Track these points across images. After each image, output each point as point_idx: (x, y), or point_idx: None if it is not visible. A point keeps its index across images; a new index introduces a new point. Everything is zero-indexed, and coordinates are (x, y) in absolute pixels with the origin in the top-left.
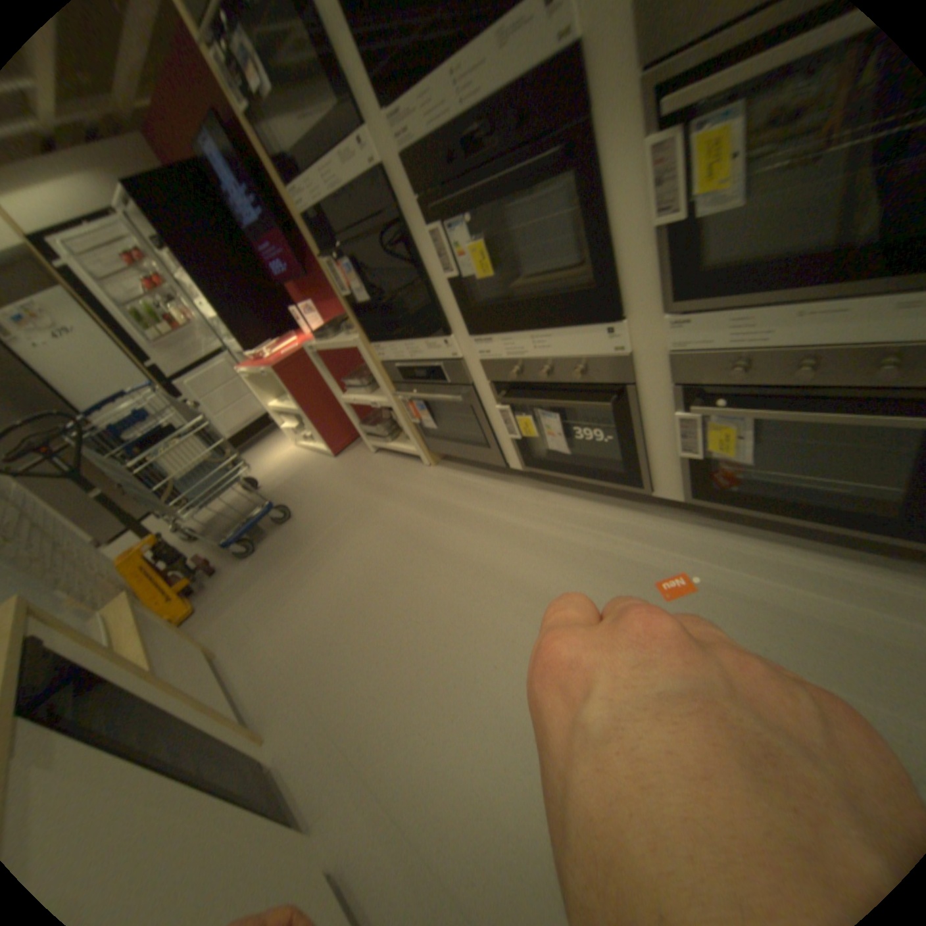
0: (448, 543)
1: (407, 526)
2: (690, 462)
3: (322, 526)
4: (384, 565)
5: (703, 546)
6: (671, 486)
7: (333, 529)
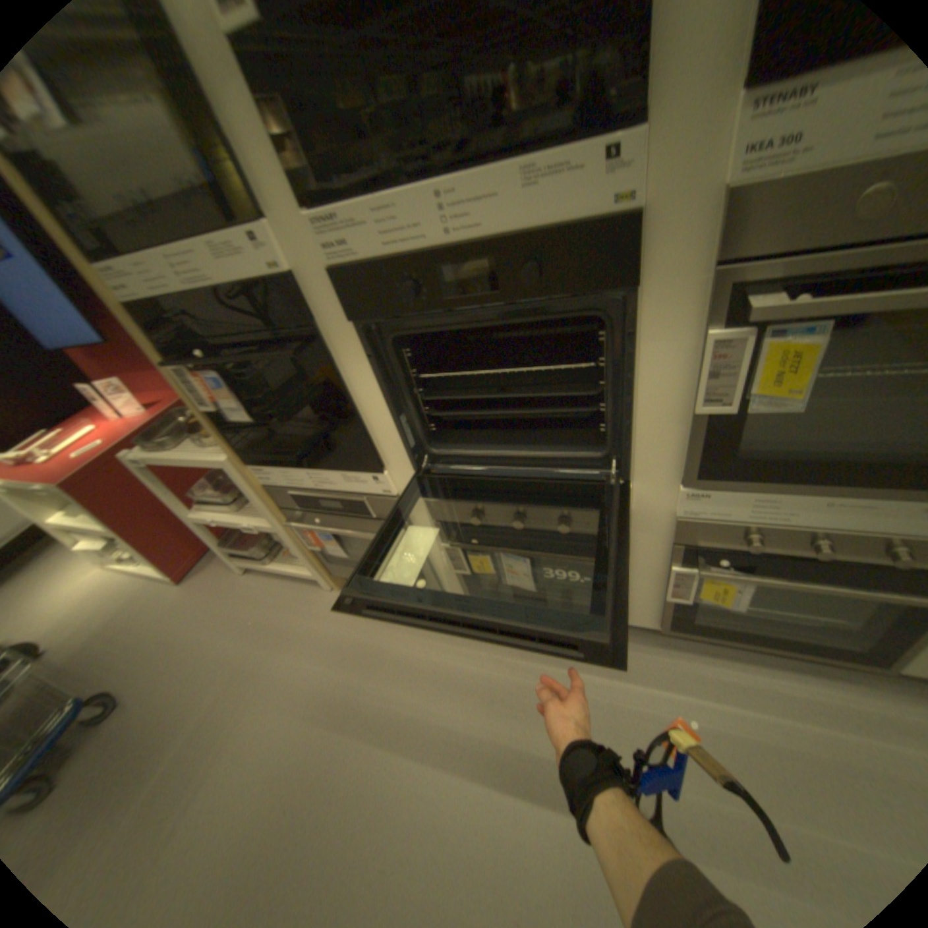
0: (391, 717)
1: (323, 695)
2: (672, 602)
3: (180, 714)
4: (304, 773)
5: (683, 677)
6: (645, 618)
7: (201, 718)
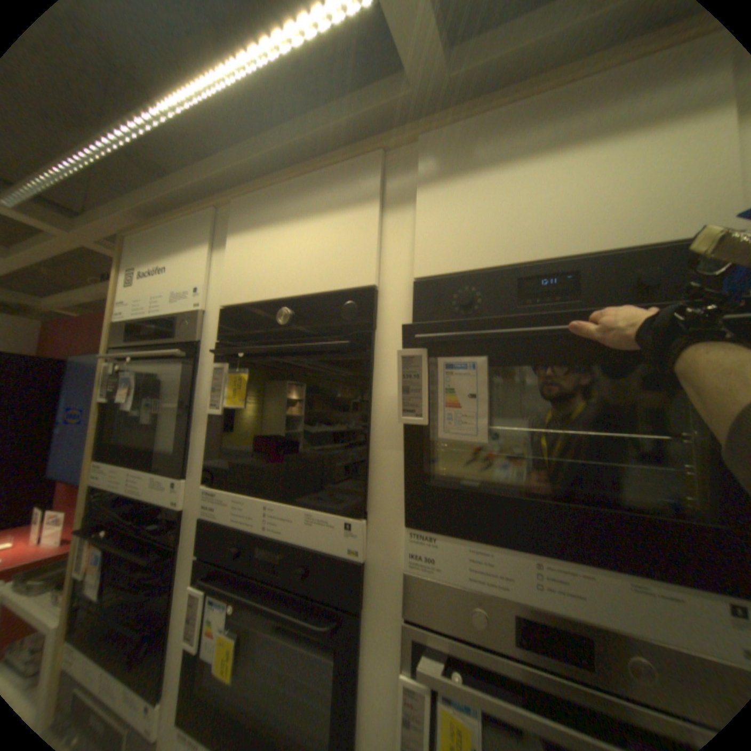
0: None
1: None
2: None
3: None
4: None
5: None
6: None
7: None
